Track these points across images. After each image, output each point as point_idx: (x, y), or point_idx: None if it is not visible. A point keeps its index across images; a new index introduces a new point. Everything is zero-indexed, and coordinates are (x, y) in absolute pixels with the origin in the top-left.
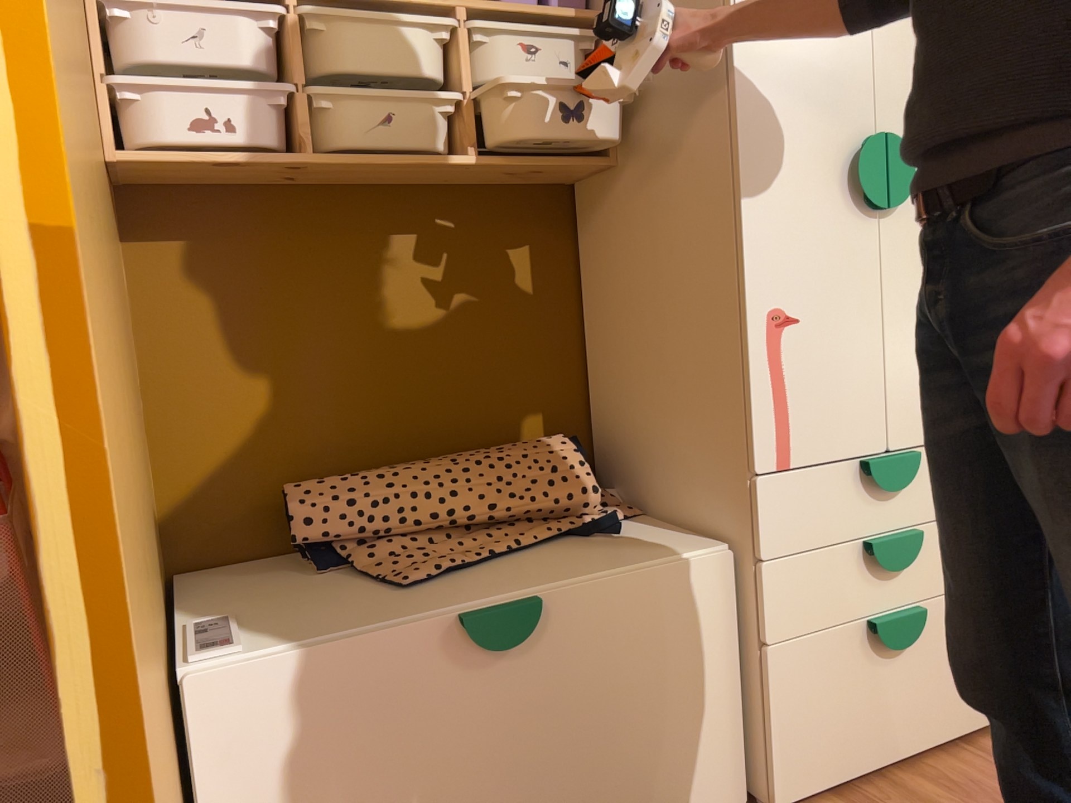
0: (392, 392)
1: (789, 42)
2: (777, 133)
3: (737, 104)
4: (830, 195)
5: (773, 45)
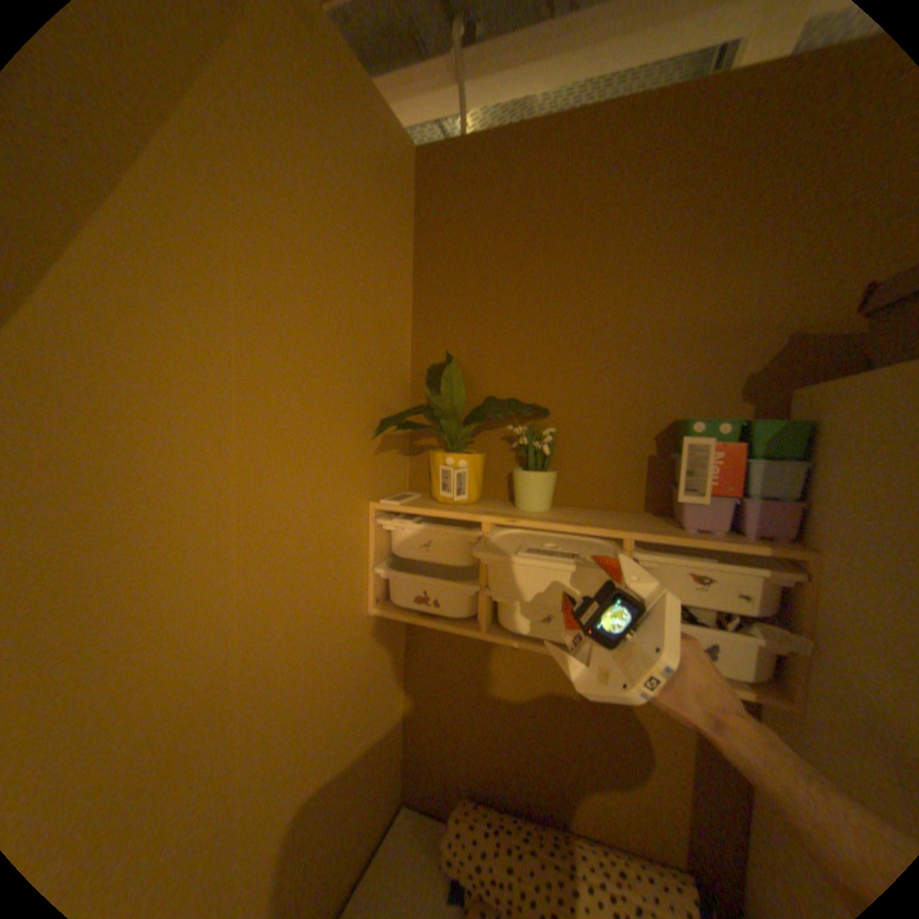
0: (551, 763)
1: None
2: None
3: None
4: None
5: None
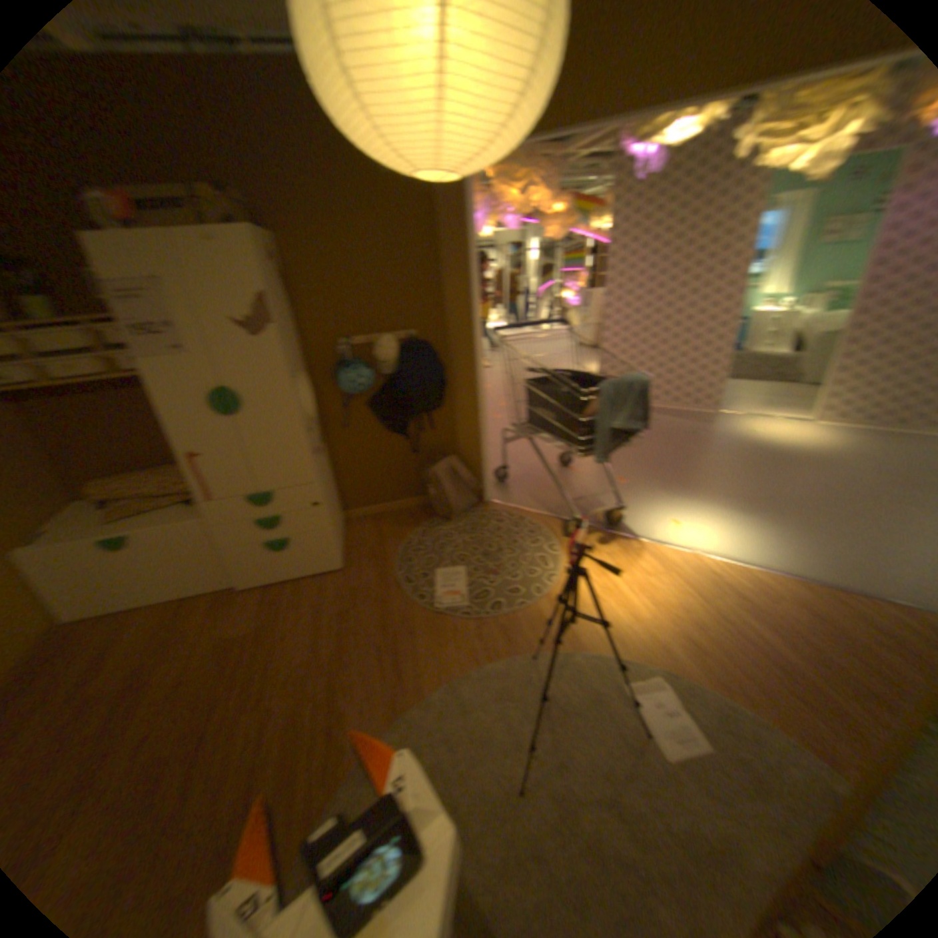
0: (127, 447)
1: (157, 361)
2: (163, 395)
3: (140, 387)
4: (197, 413)
5: (149, 363)
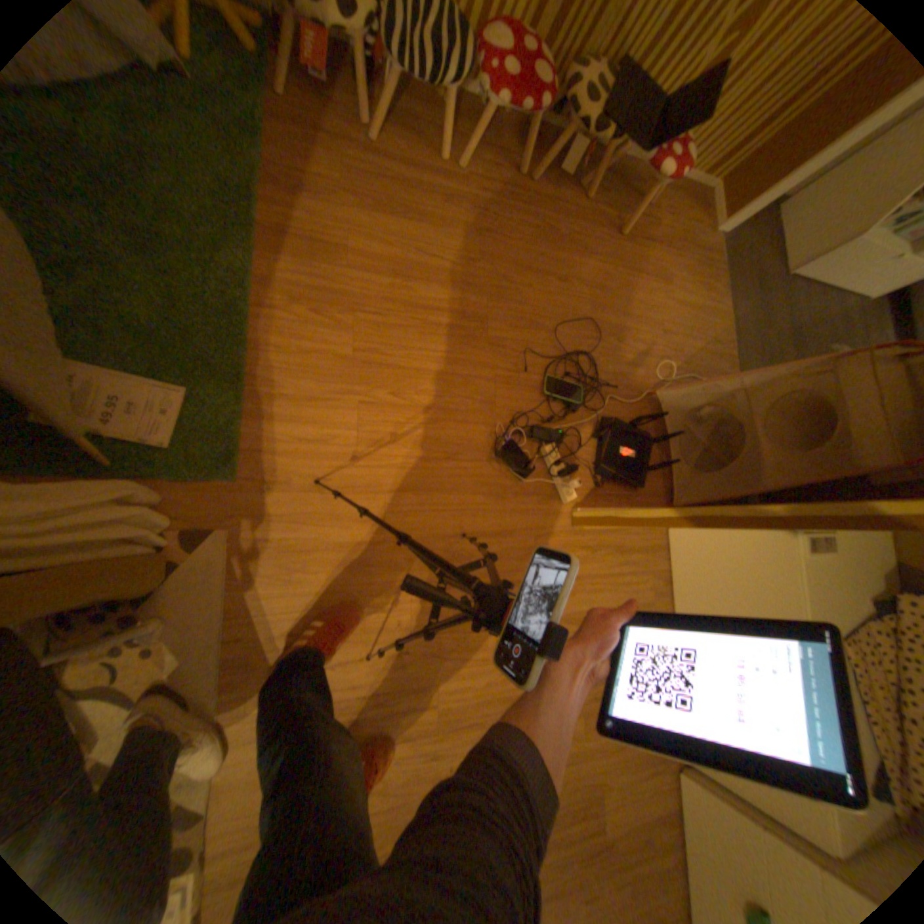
0: None
1: None
2: None
3: None
4: None
5: None
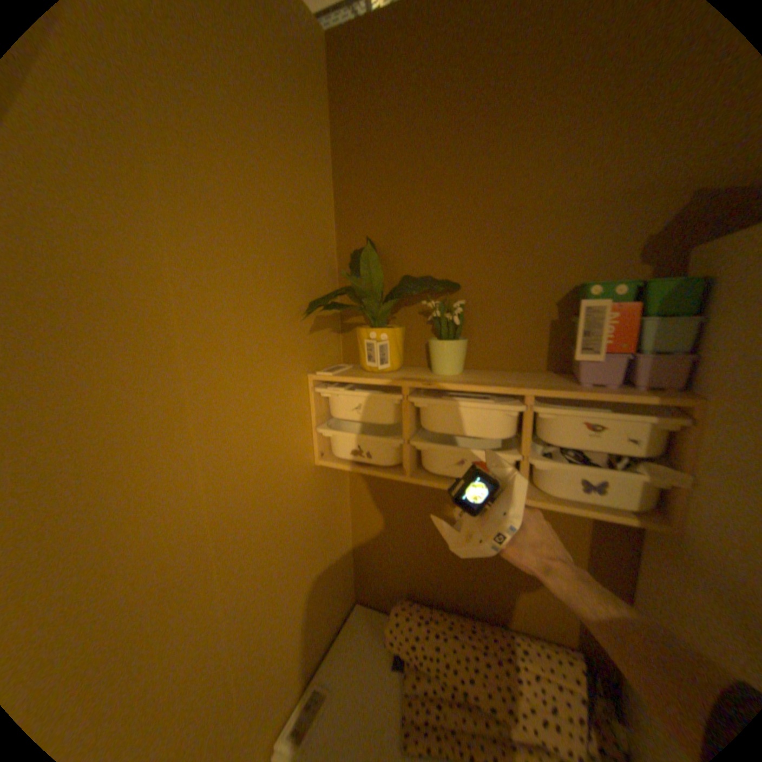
0: (469, 573)
1: None
2: None
3: None
4: None
5: None
